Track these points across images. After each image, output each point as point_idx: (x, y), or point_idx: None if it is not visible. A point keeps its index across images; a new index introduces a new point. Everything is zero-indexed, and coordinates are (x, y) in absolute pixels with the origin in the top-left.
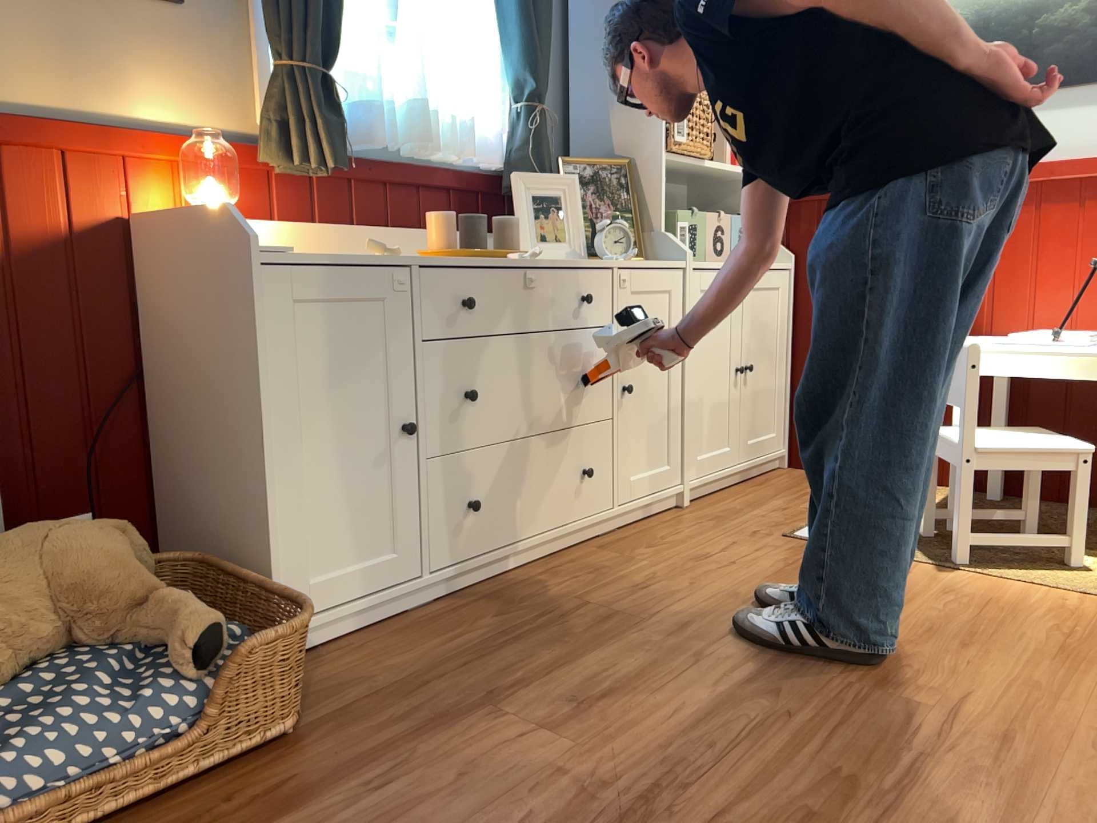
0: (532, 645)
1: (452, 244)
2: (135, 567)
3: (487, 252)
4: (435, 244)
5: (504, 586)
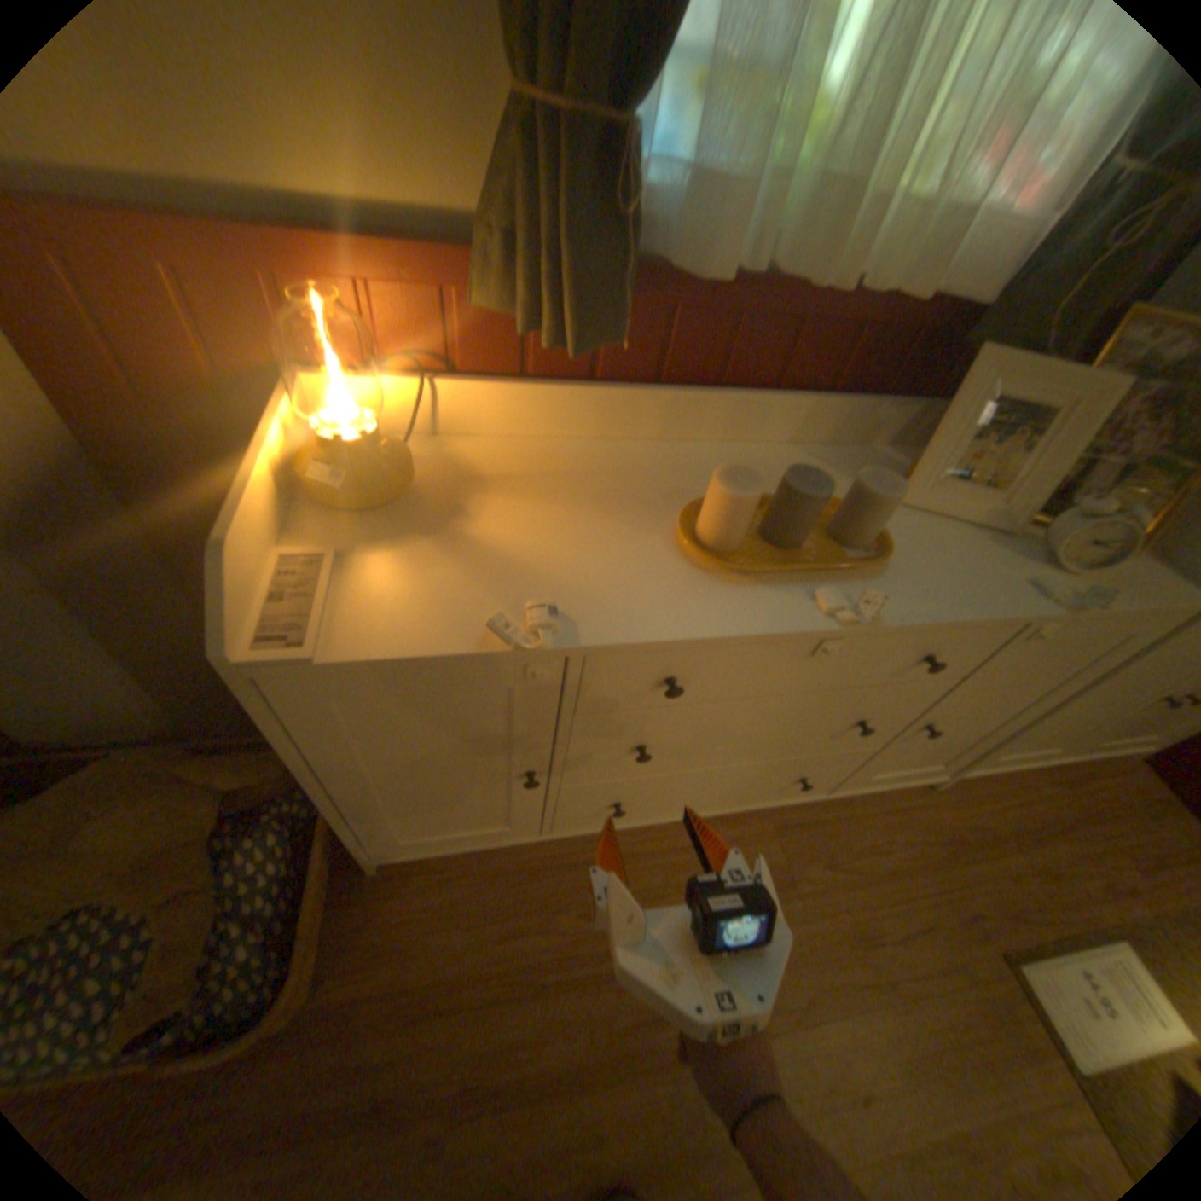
0: (570, 1014)
1: (737, 535)
2: (196, 841)
3: (787, 571)
4: (710, 527)
5: (636, 851)
